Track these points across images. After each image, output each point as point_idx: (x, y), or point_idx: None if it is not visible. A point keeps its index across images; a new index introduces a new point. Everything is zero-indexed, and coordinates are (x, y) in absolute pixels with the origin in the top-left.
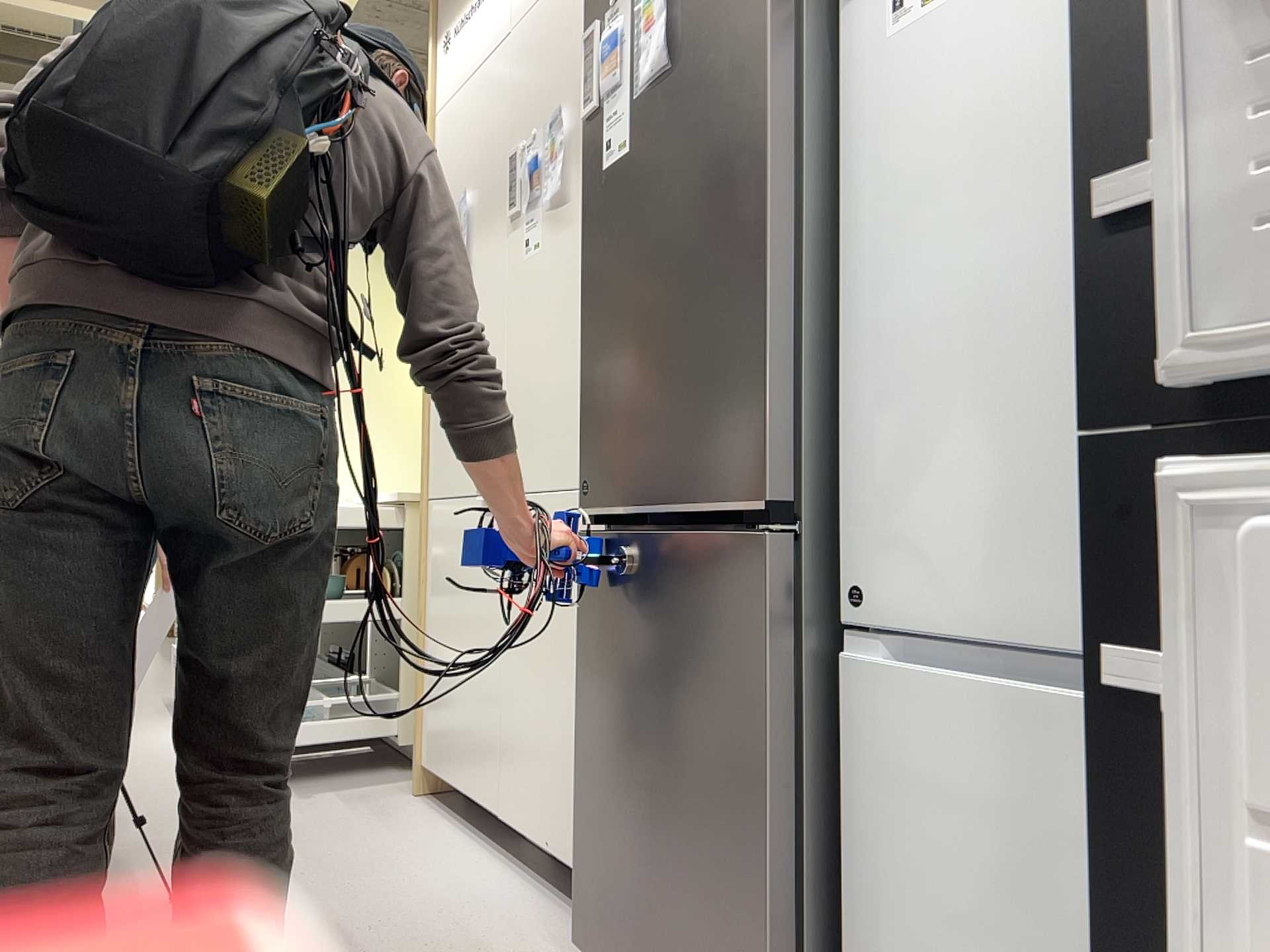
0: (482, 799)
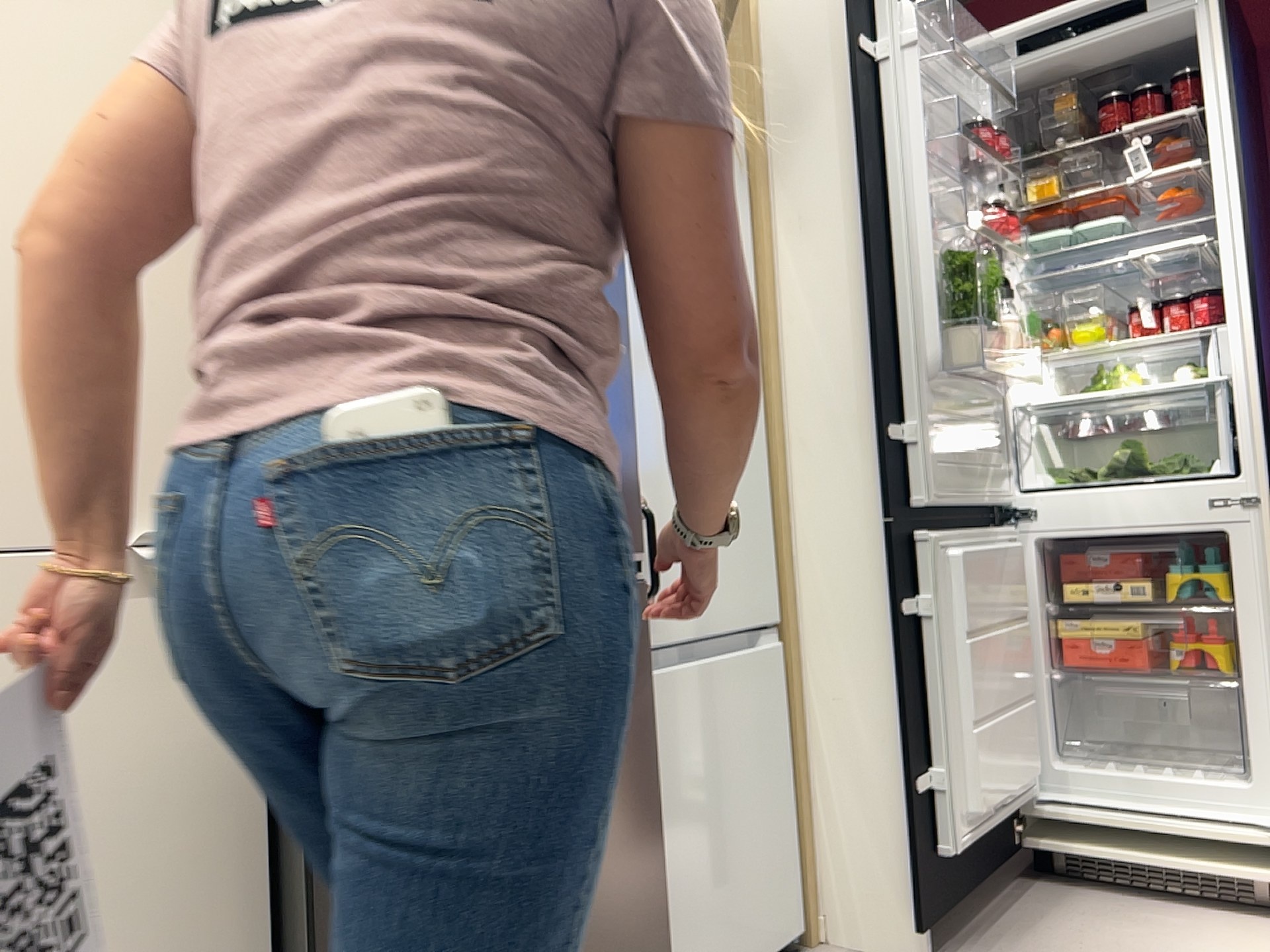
0: None
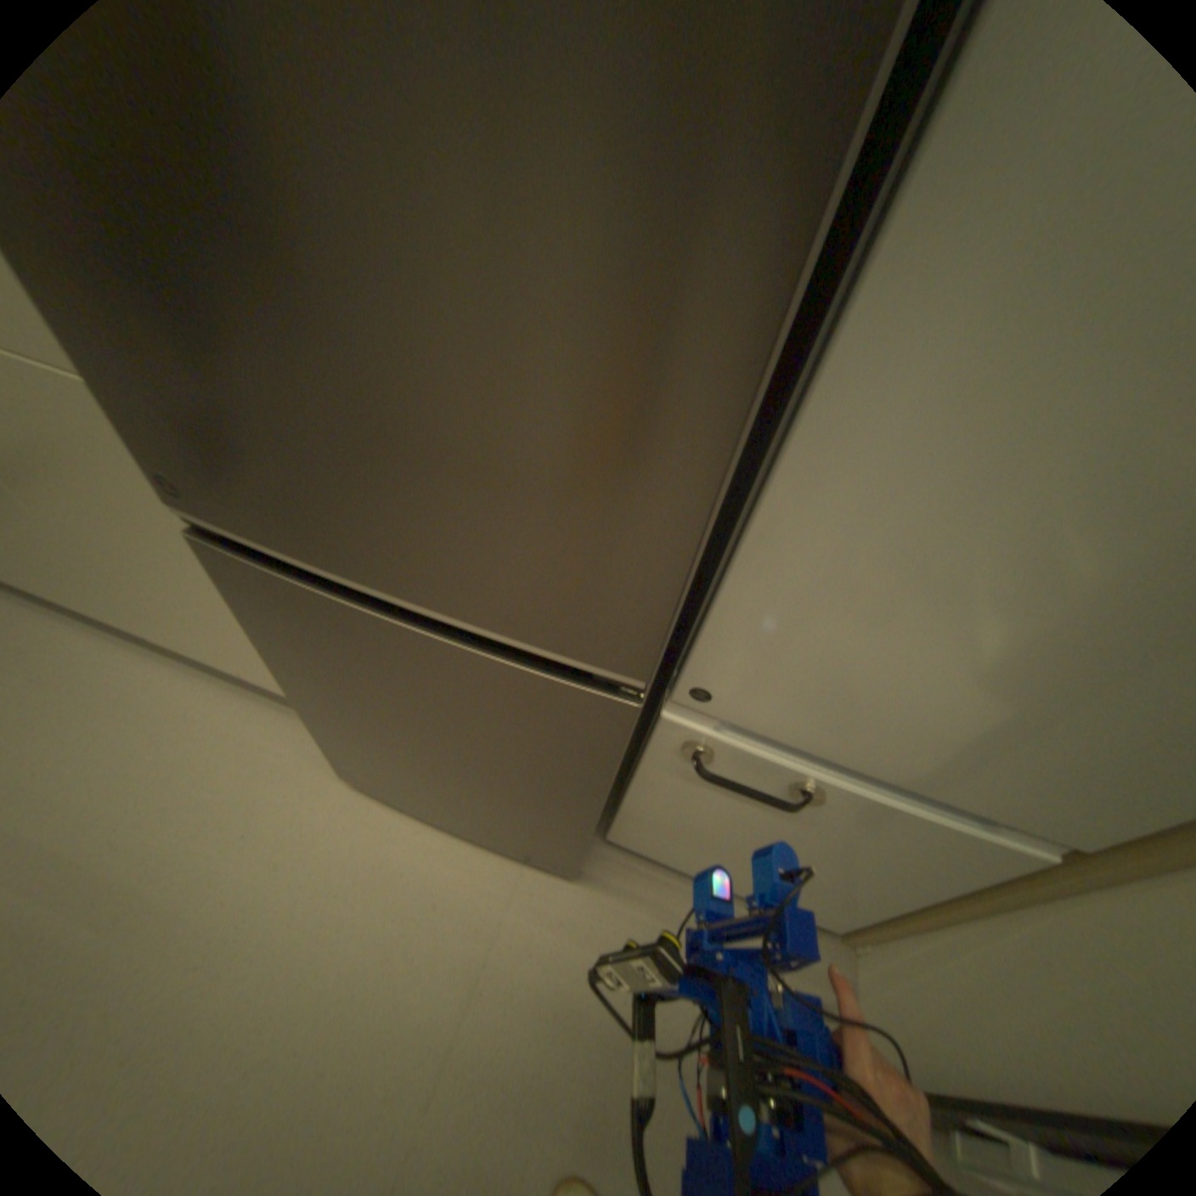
0: (100, 617)
